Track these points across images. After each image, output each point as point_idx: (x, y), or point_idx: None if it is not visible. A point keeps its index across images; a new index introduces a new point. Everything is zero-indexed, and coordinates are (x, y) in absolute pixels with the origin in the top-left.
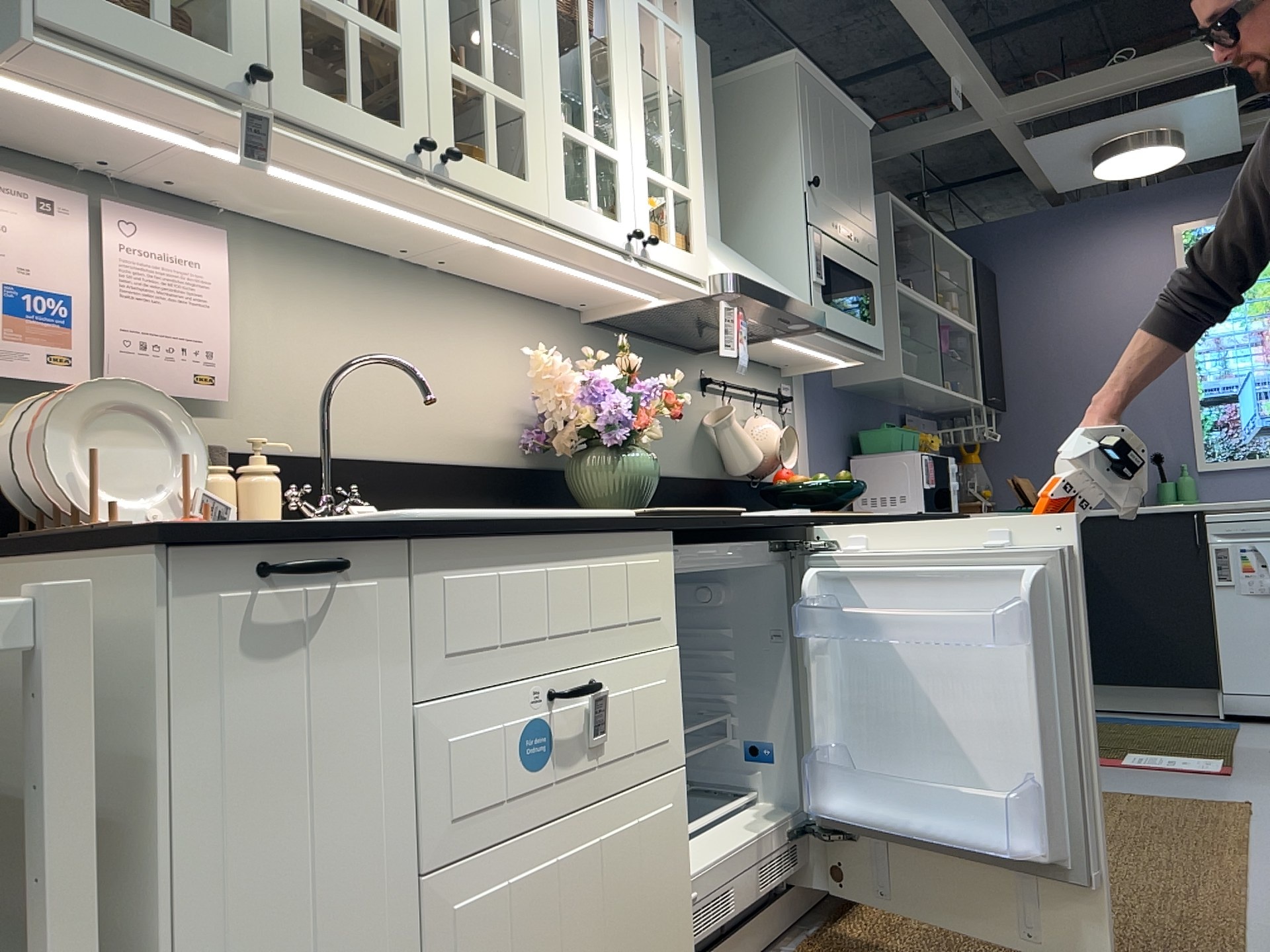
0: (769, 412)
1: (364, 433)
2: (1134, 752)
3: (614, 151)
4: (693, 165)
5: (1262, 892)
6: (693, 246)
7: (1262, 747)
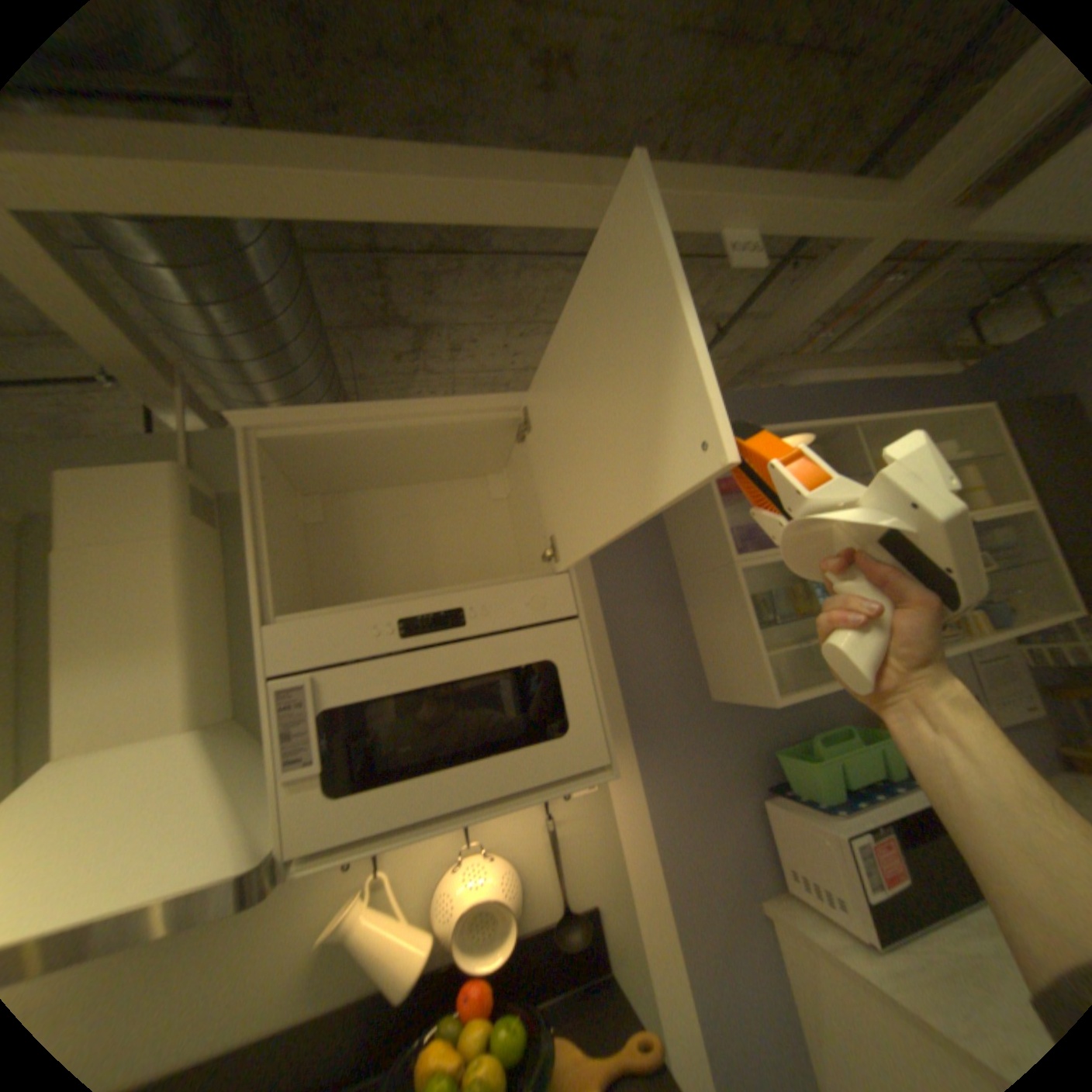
0: (519, 821)
1: None
2: None
3: None
4: None
5: None
6: None
7: None
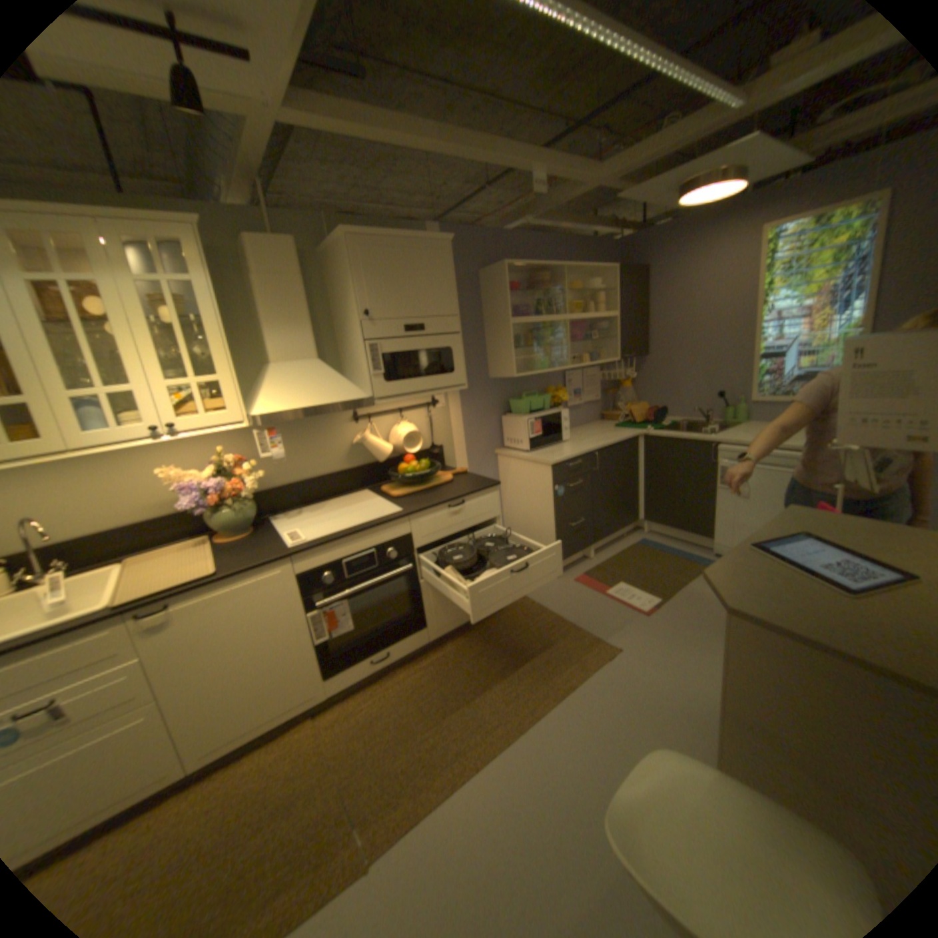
0: (418, 414)
1: (80, 526)
2: (624, 584)
3: (125, 387)
4: (216, 360)
5: (524, 742)
6: (226, 406)
7: (699, 592)
